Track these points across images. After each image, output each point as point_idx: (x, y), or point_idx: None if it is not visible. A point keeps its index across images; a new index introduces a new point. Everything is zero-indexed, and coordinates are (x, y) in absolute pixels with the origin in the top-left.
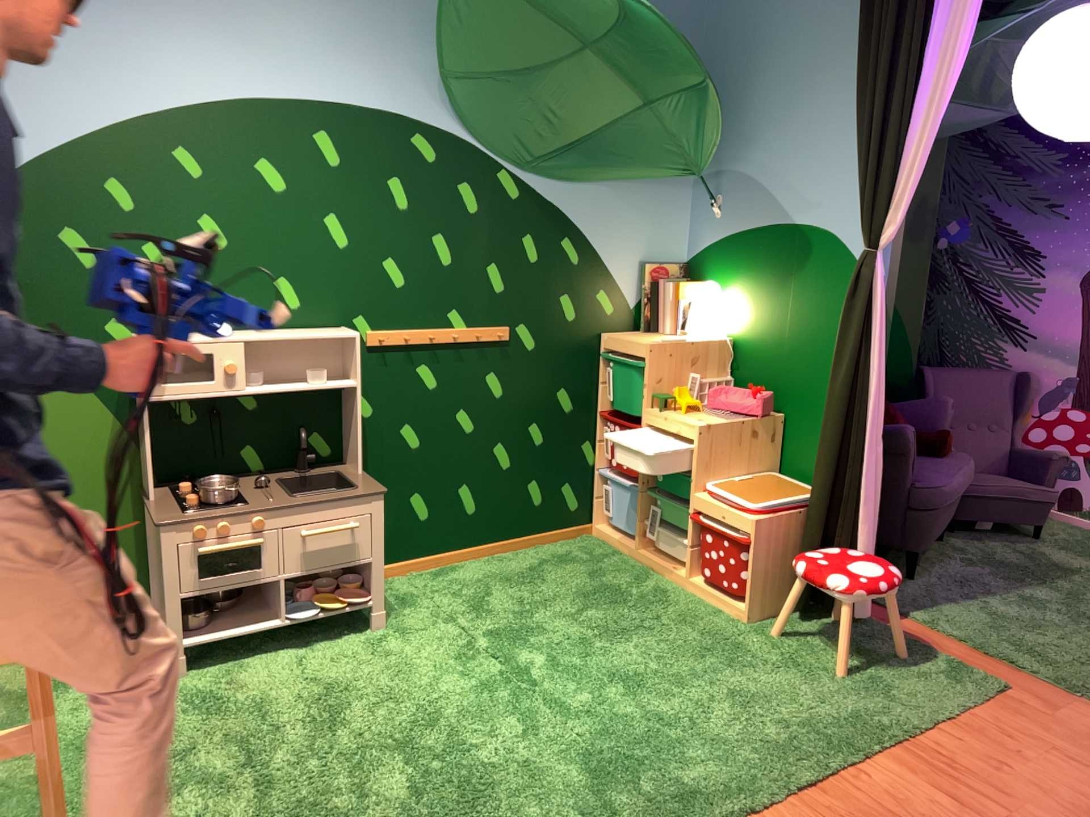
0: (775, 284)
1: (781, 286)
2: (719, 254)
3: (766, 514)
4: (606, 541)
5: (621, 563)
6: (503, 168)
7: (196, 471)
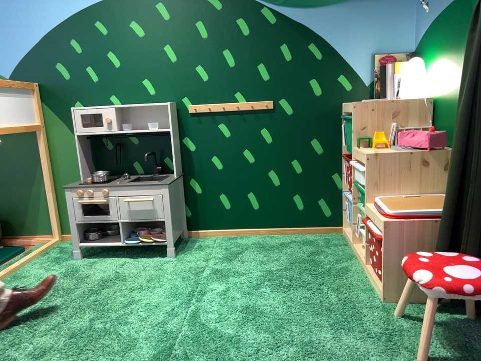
0: (457, 43)
1: (461, 42)
2: (429, 35)
3: (404, 221)
4: (345, 239)
5: (340, 252)
6: (263, 3)
7: (110, 172)
